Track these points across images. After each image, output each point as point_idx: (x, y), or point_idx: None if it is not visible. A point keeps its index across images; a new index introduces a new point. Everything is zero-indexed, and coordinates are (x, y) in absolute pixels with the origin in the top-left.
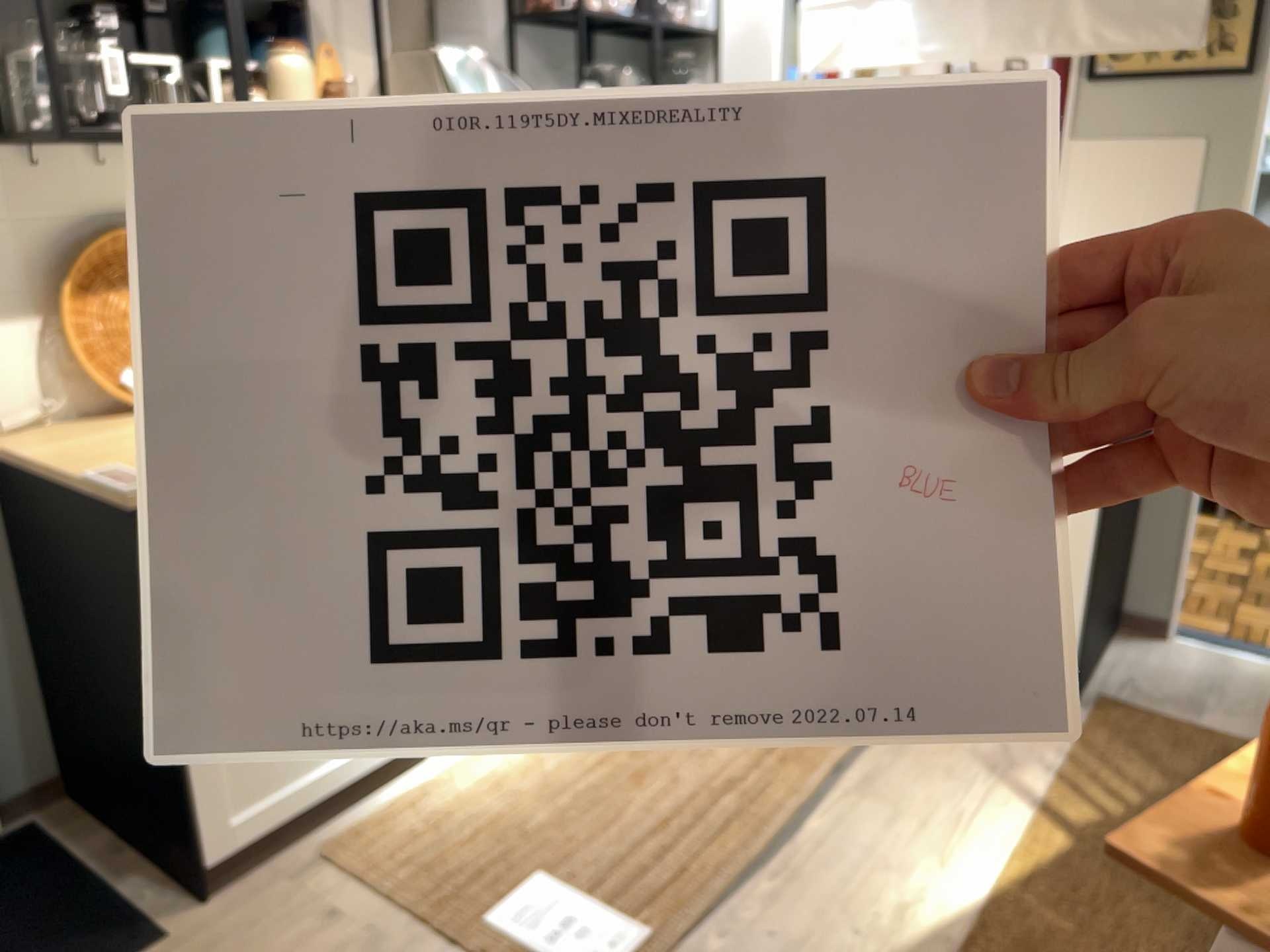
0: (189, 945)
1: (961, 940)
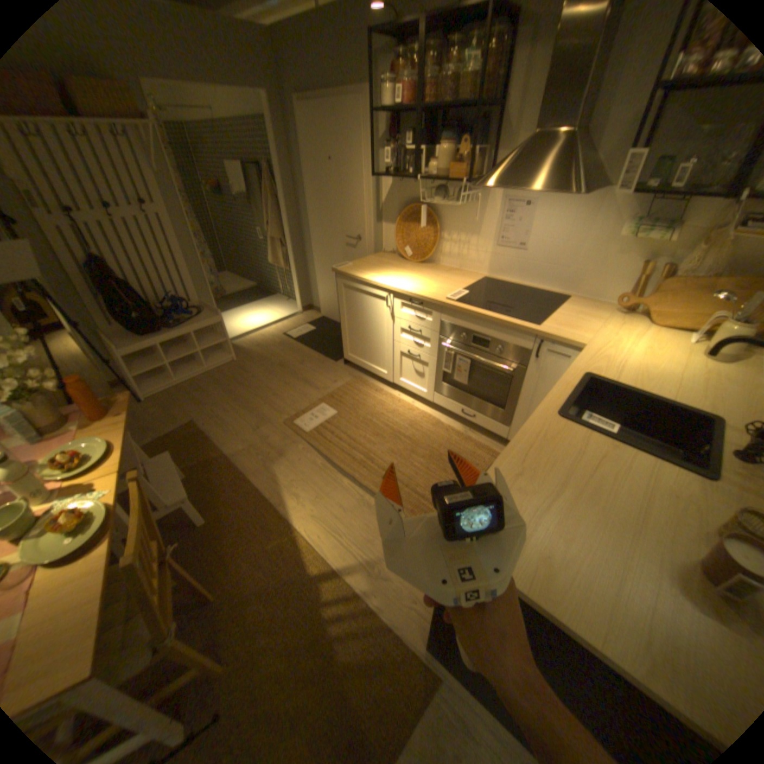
0: (333, 365)
1: (279, 509)
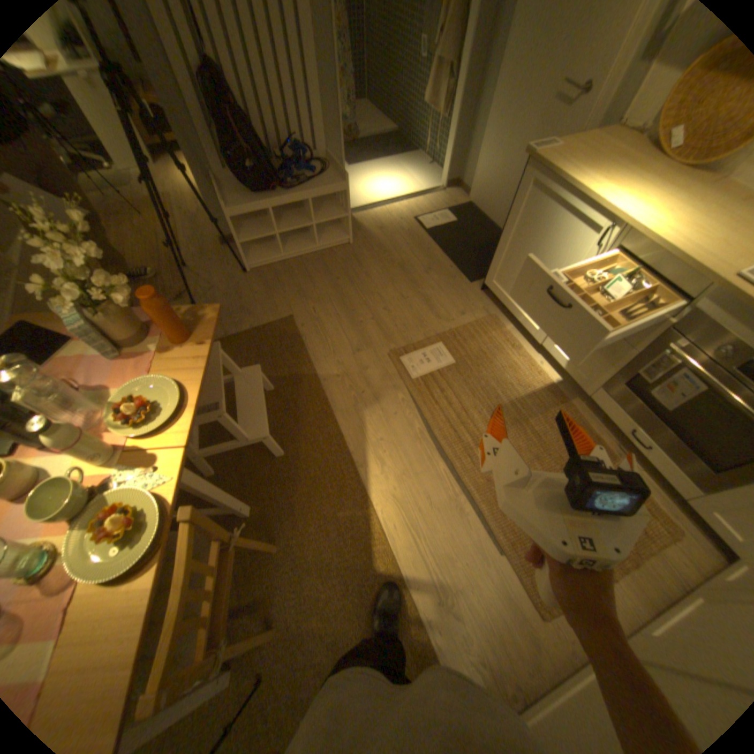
0: (466, 287)
1: (361, 471)
